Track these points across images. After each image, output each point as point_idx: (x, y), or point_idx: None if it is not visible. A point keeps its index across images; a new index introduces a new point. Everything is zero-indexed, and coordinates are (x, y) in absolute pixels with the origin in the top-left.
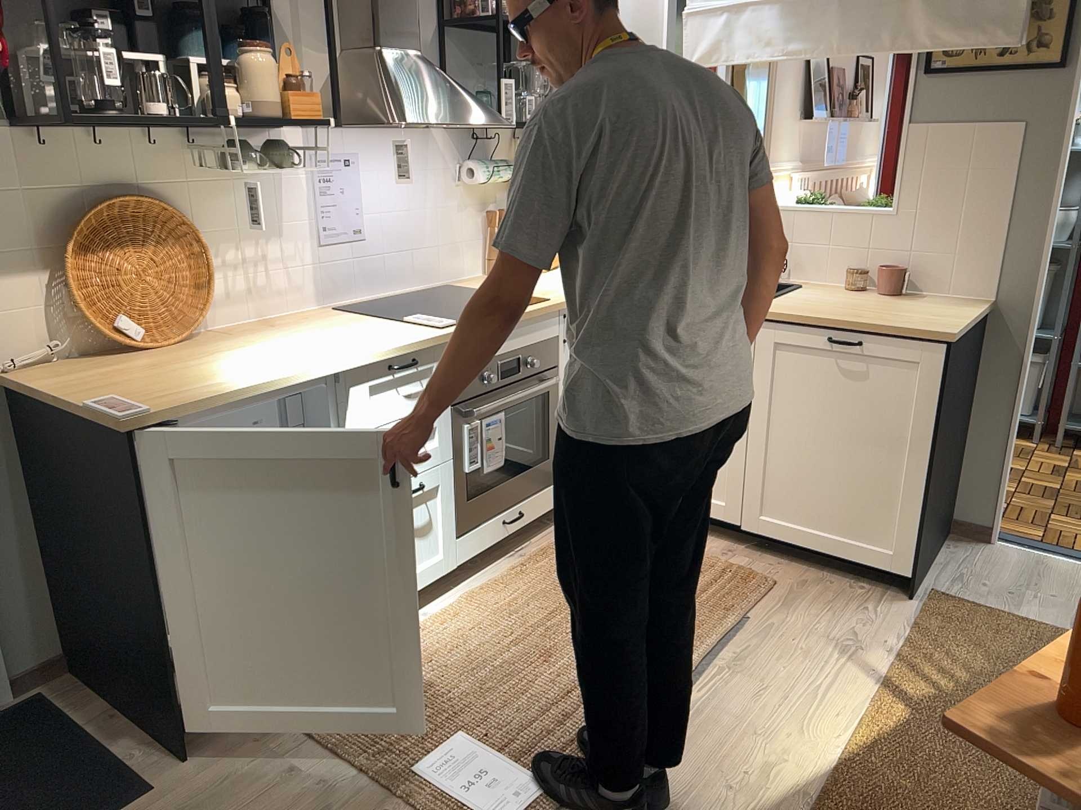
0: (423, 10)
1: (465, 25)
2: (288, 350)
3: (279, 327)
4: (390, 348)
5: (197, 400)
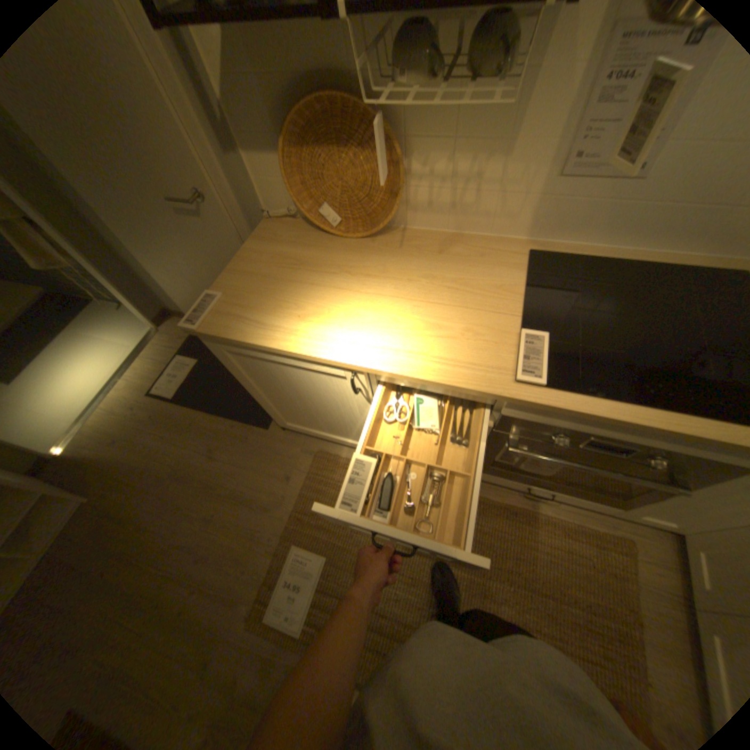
0: None
1: None
2: (373, 305)
3: (441, 256)
4: (413, 375)
5: (227, 335)
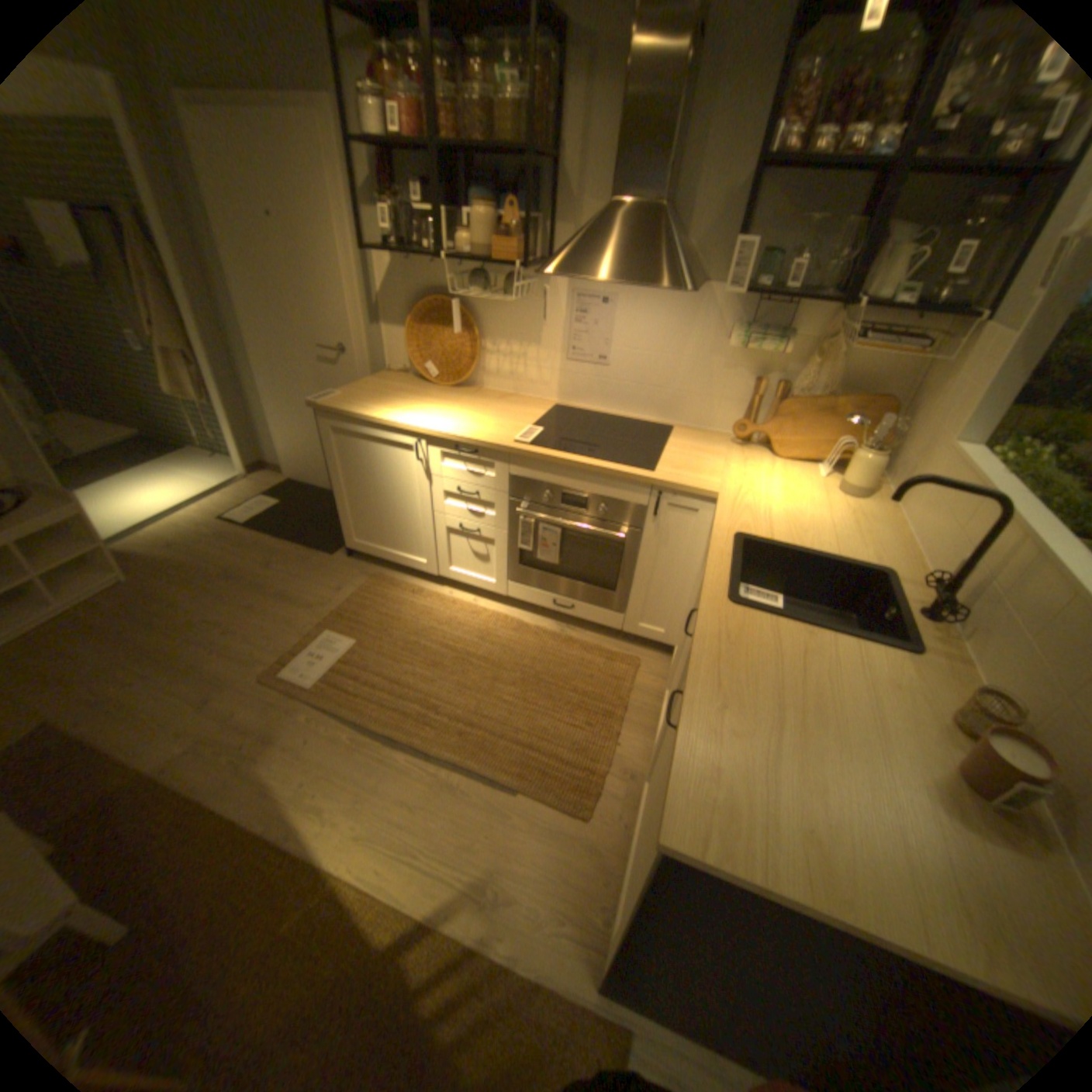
0: (739, 149)
1: (797, 165)
2: (444, 410)
3: (498, 400)
4: (453, 434)
5: (340, 408)
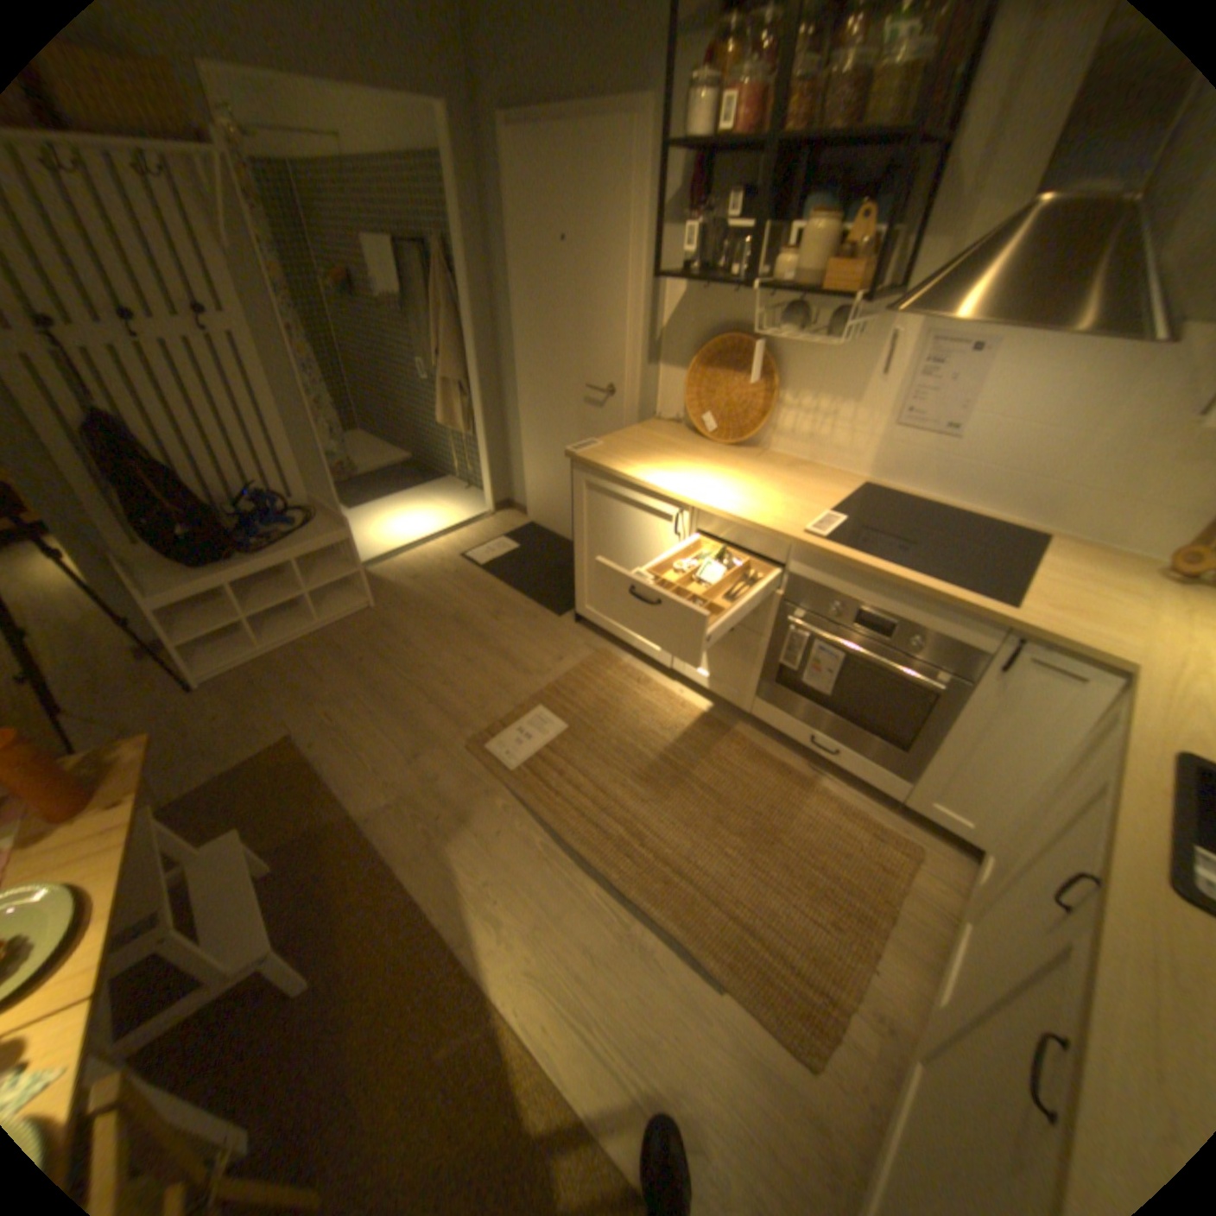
0: None
1: None
2: (717, 476)
3: (787, 468)
4: (726, 511)
5: (598, 462)
